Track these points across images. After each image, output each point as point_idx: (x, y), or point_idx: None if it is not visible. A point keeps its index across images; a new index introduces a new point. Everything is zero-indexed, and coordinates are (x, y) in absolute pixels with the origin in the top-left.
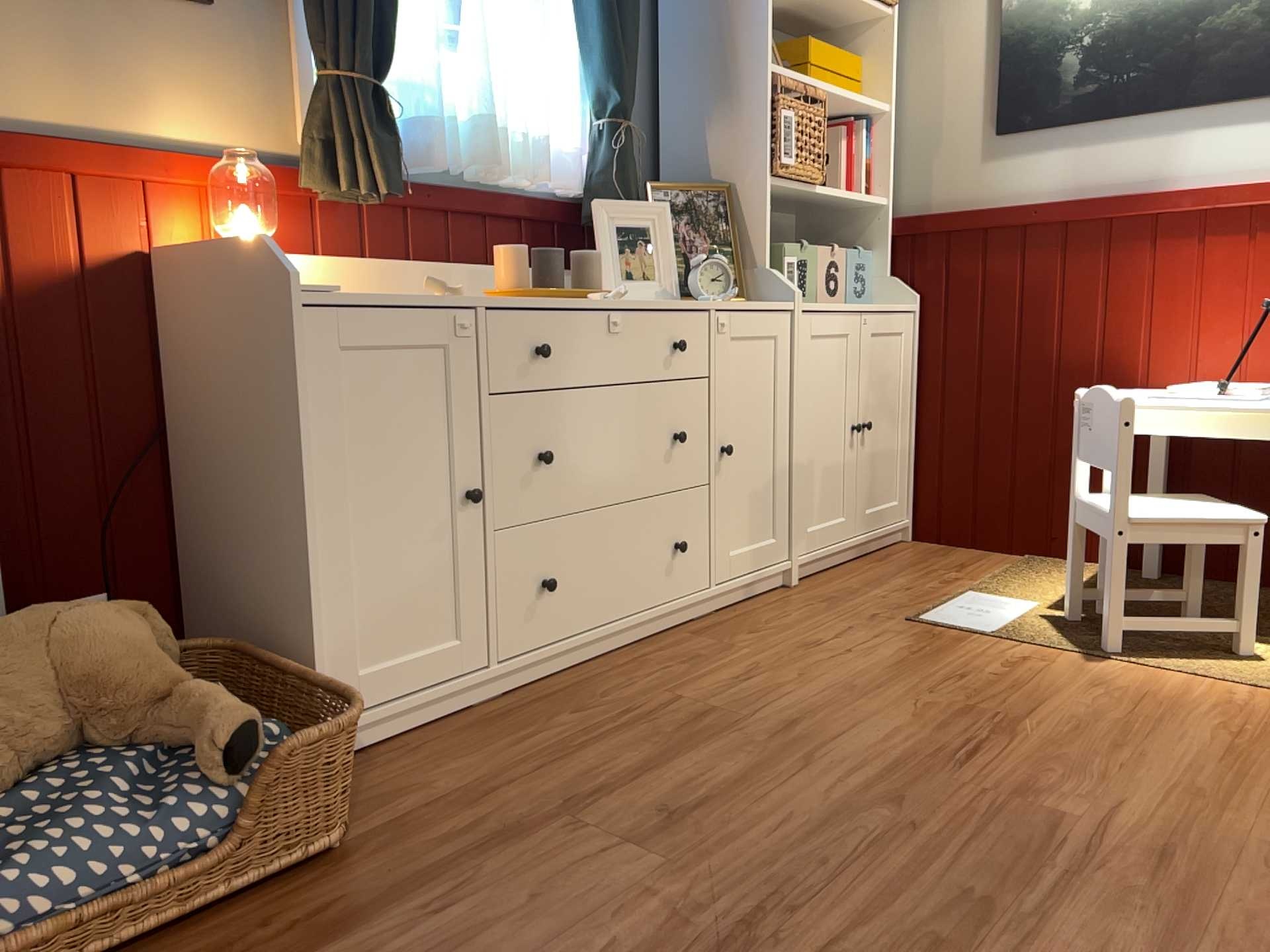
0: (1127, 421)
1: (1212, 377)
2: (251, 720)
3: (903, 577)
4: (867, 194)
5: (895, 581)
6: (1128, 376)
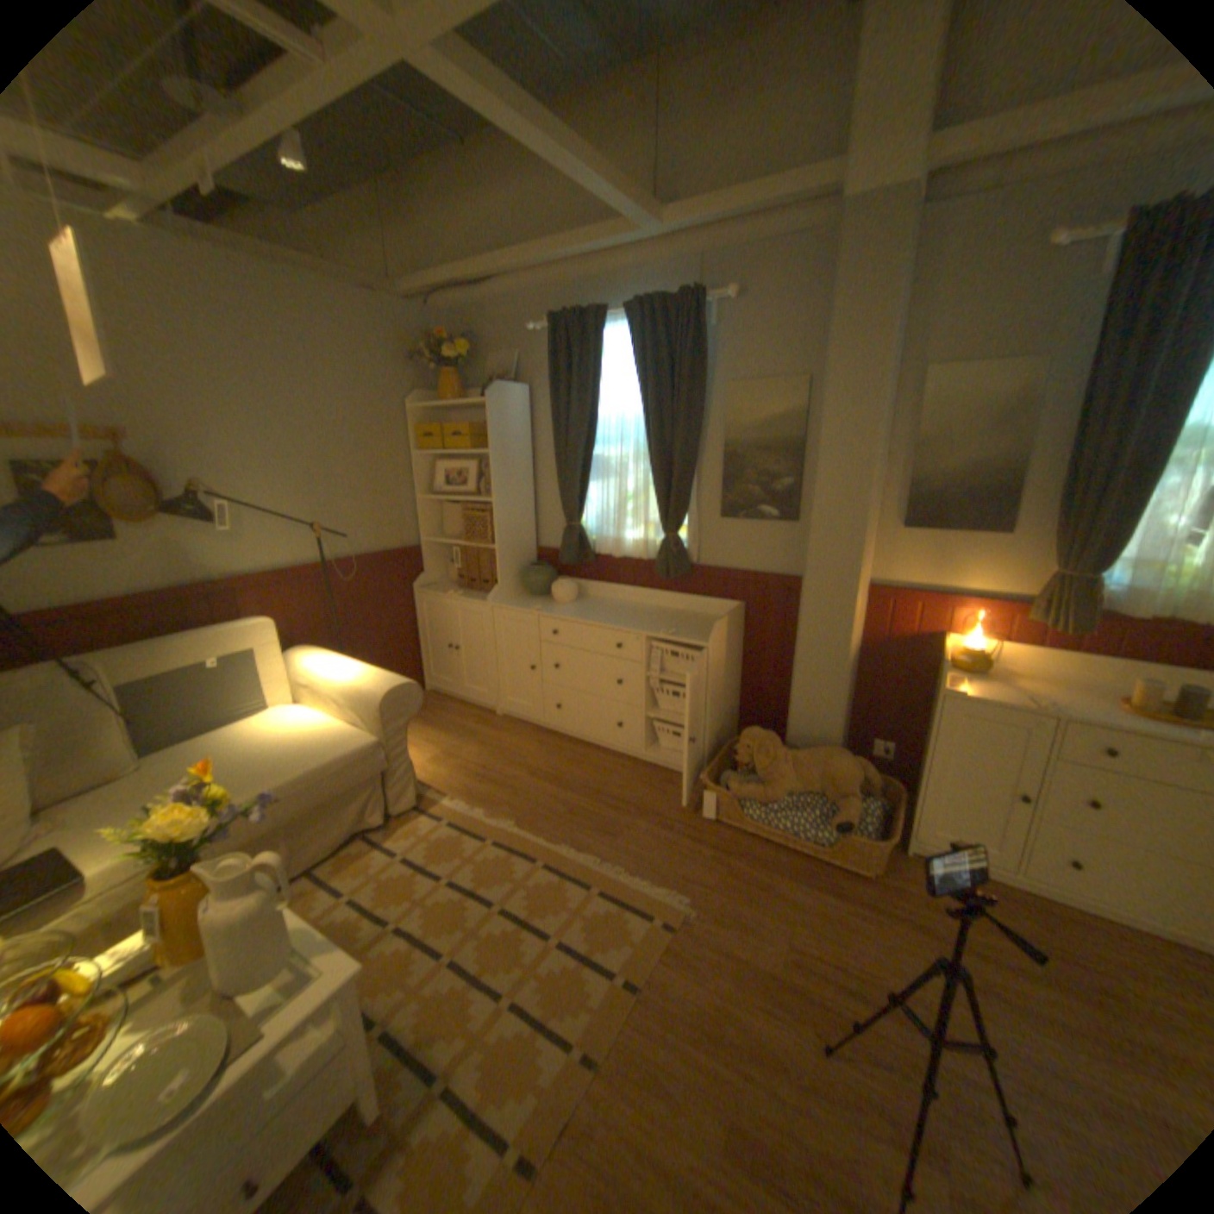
0: None
1: None
2: (854, 822)
3: None
4: None
5: None
6: None
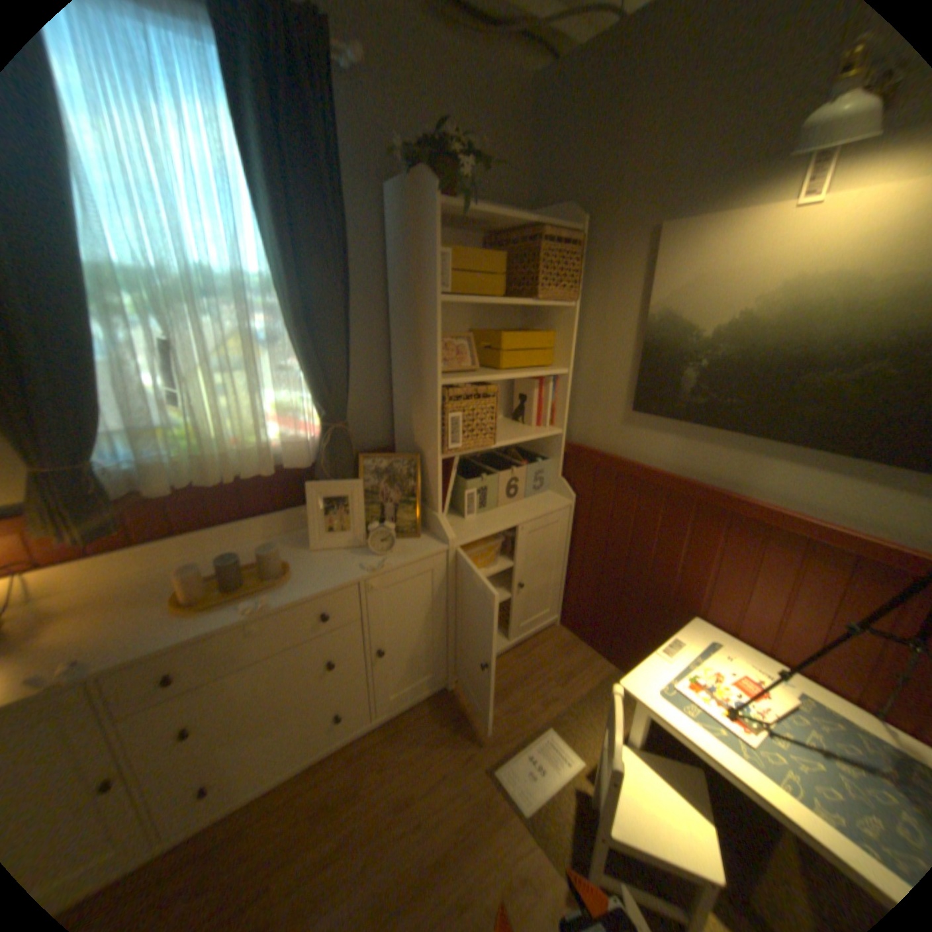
0: (616, 786)
1: (755, 639)
2: None
3: (523, 691)
4: (549, 425)
5: (515, 697)
6: (695, 607)
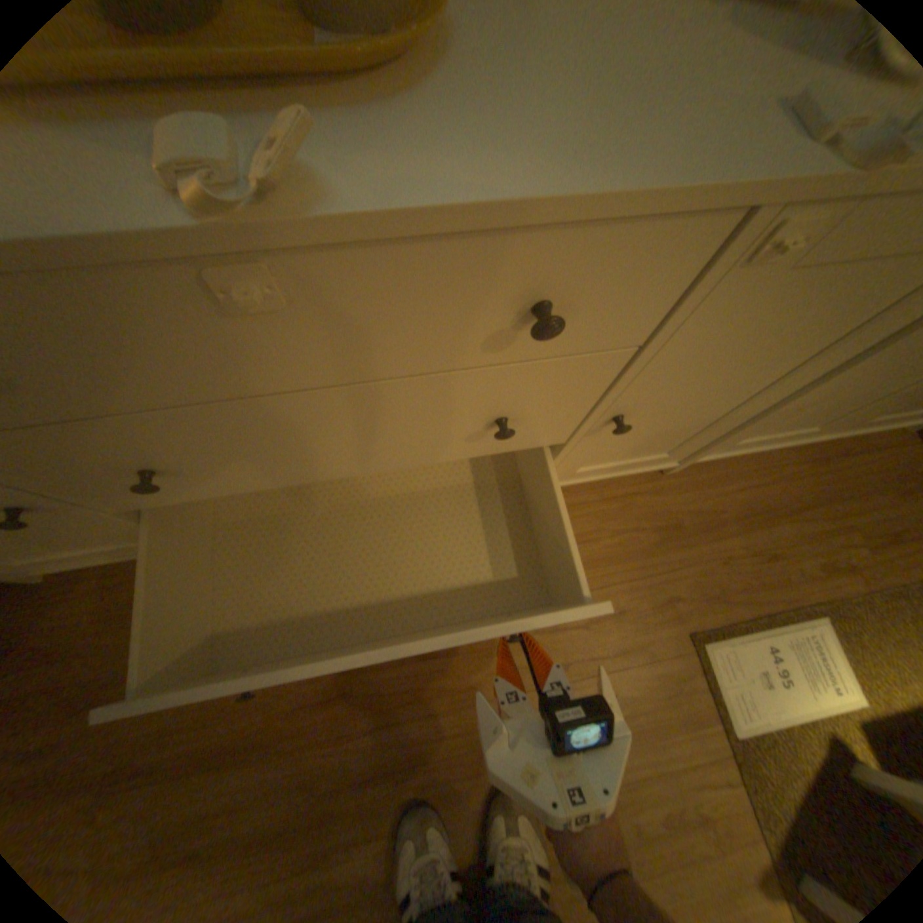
0: None
1: None
2: None
3: (798, 527)
4: None
5: (780, 531)
6: None
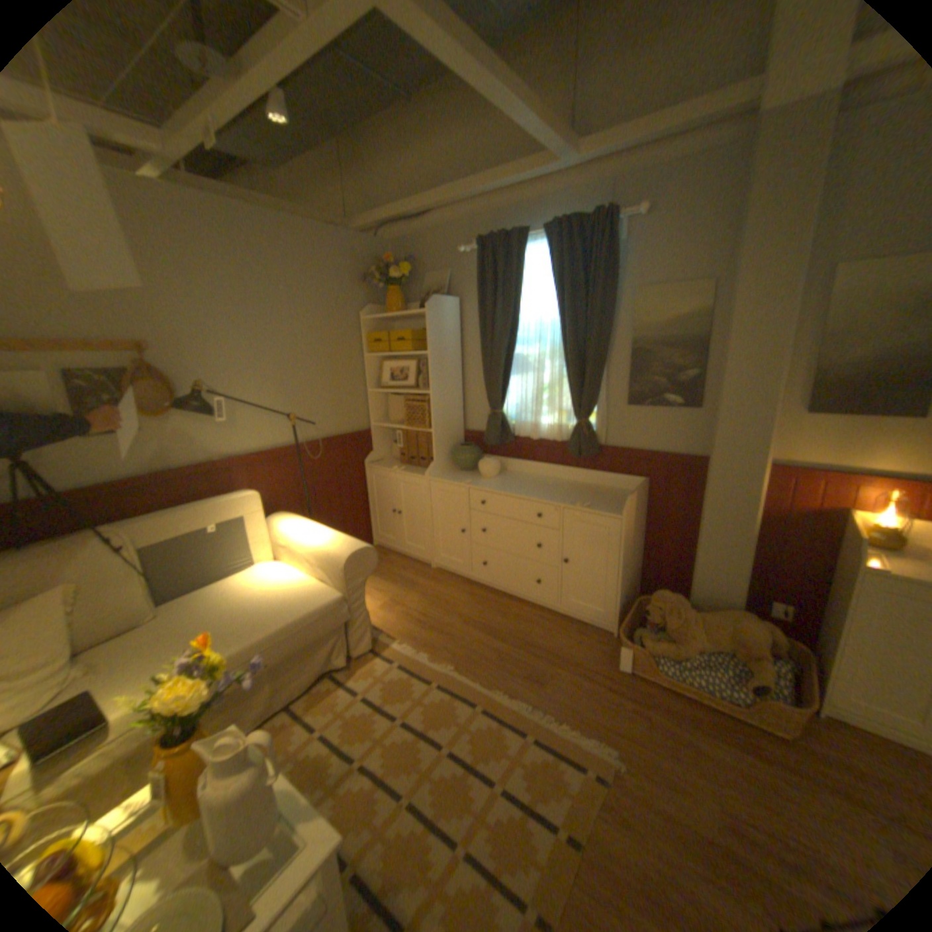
0: None
1: None
2: (771, 687)
3: None
4: None
5: None
6: None
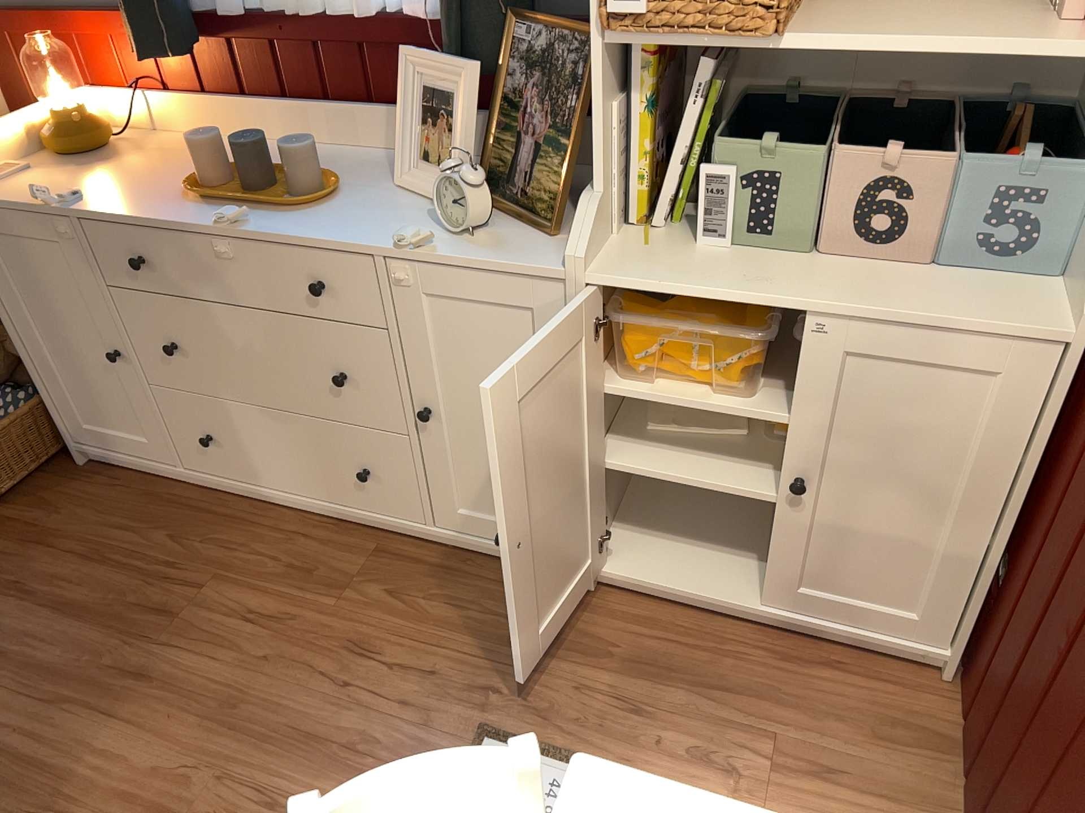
0: None
1: None
2: None
3: (695, 693)
4: None
5: (669, 687)
6: None
